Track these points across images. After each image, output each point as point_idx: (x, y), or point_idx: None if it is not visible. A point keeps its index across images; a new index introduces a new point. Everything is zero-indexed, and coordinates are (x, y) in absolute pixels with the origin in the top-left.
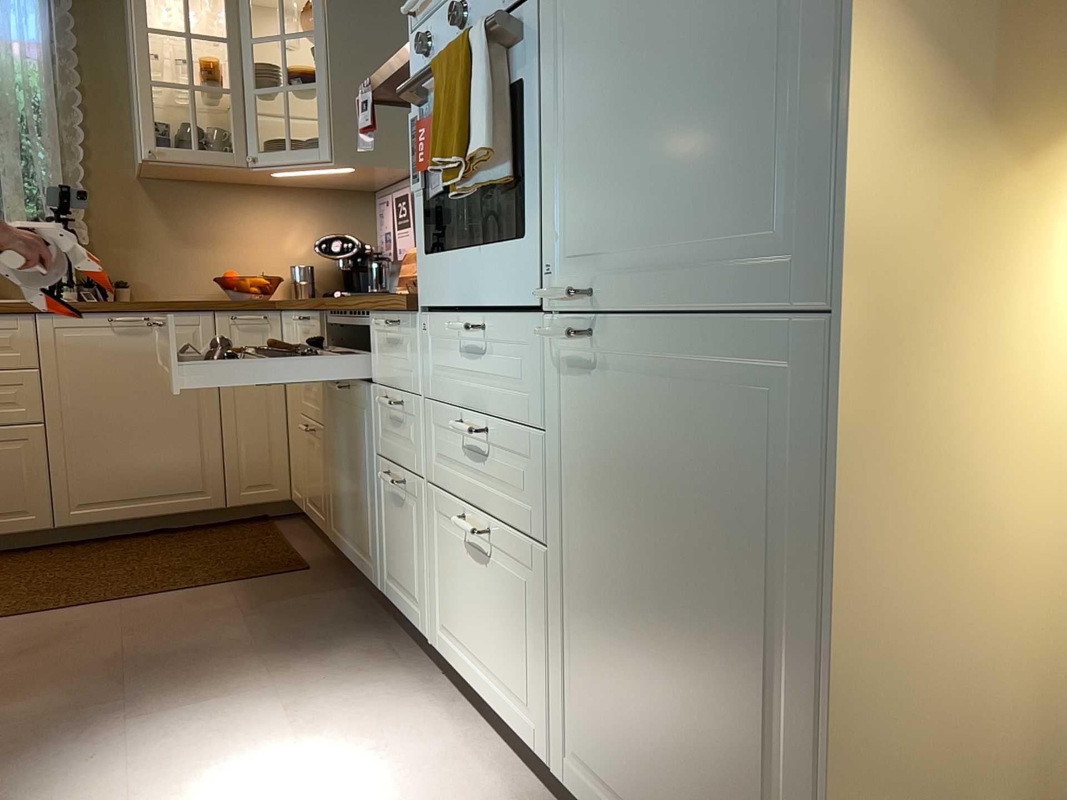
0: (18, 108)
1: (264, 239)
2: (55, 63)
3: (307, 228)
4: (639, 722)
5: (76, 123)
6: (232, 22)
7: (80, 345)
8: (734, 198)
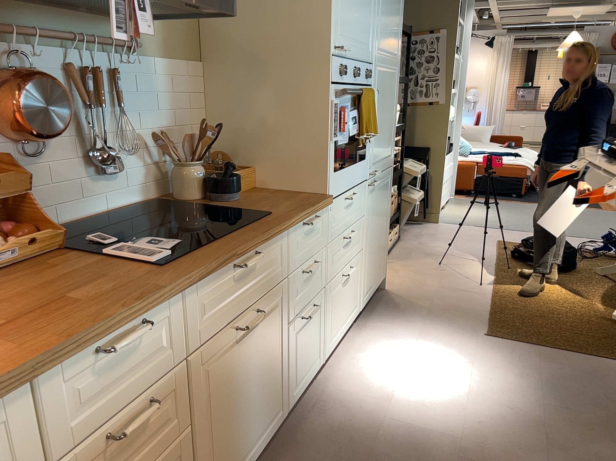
0: None
1: None
2: None
3: None
4: (374, 262)
5: None
6: None
7: None
8: (388, 148)
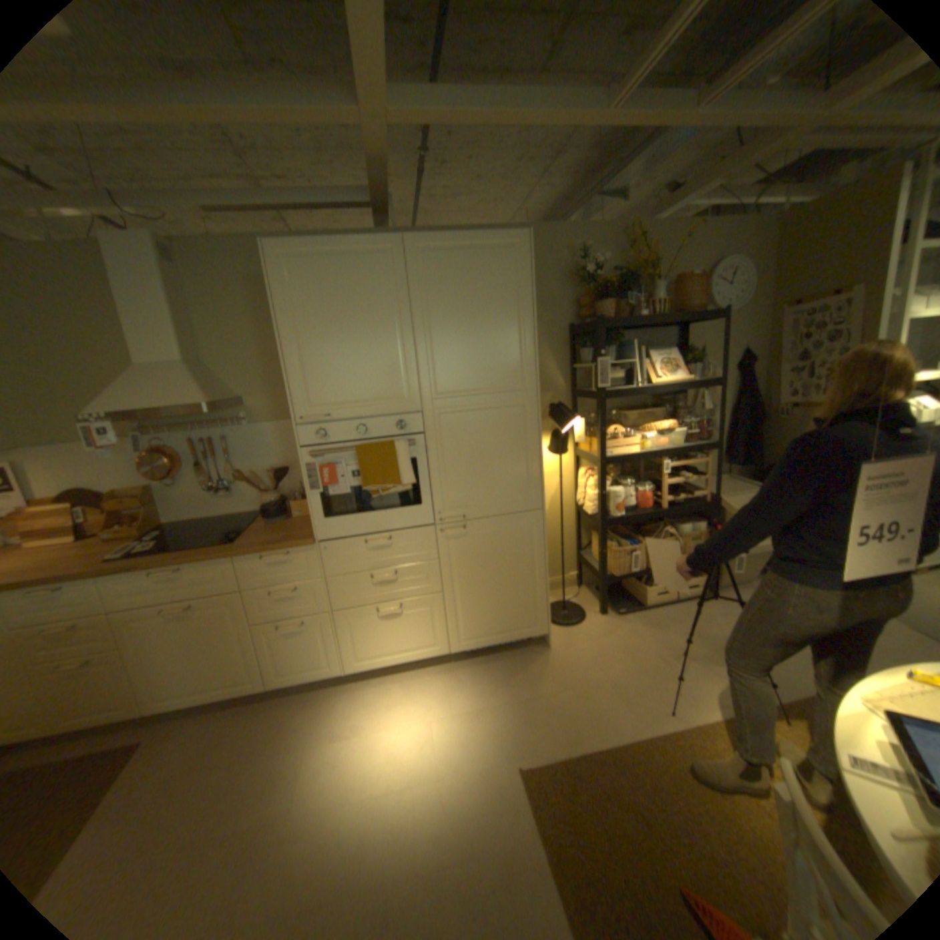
0: None
1: None
2: None
3: None
4: (487, 612)
5: None
6: None
7: None
8: (510, 491)
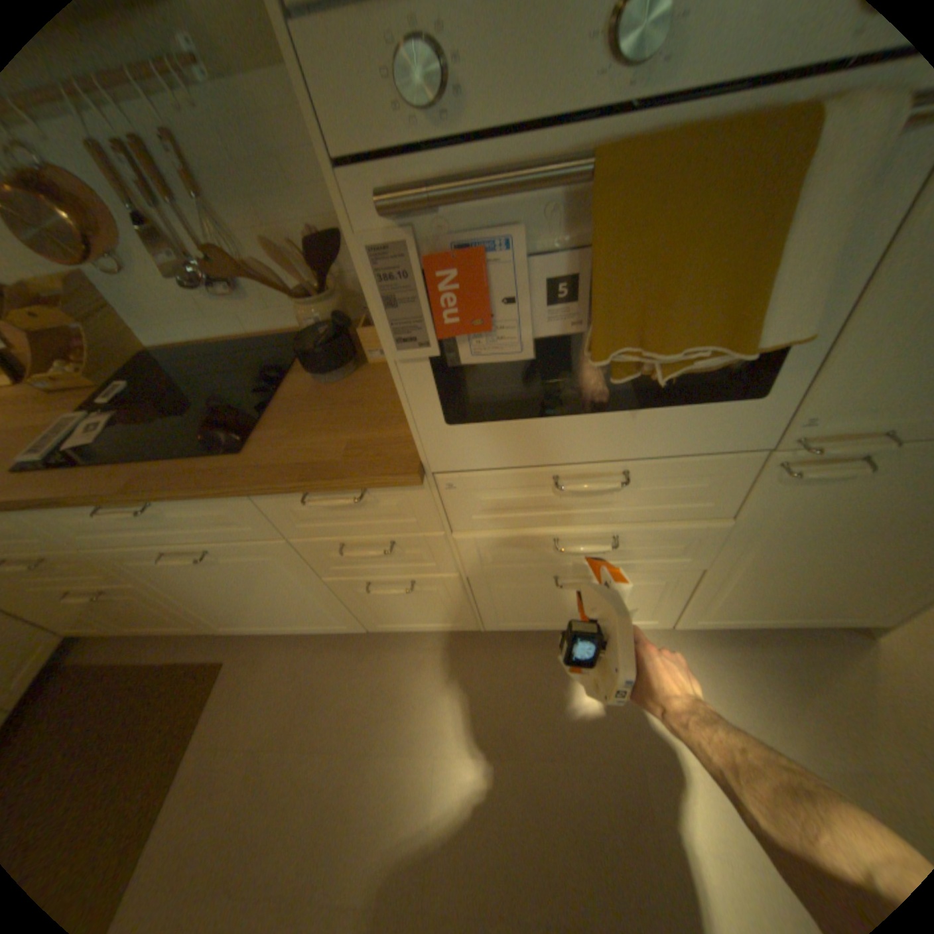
0: None
1: None
2: None
3: None
4: (793, 596)
5: None
6: None
7: None
8: None
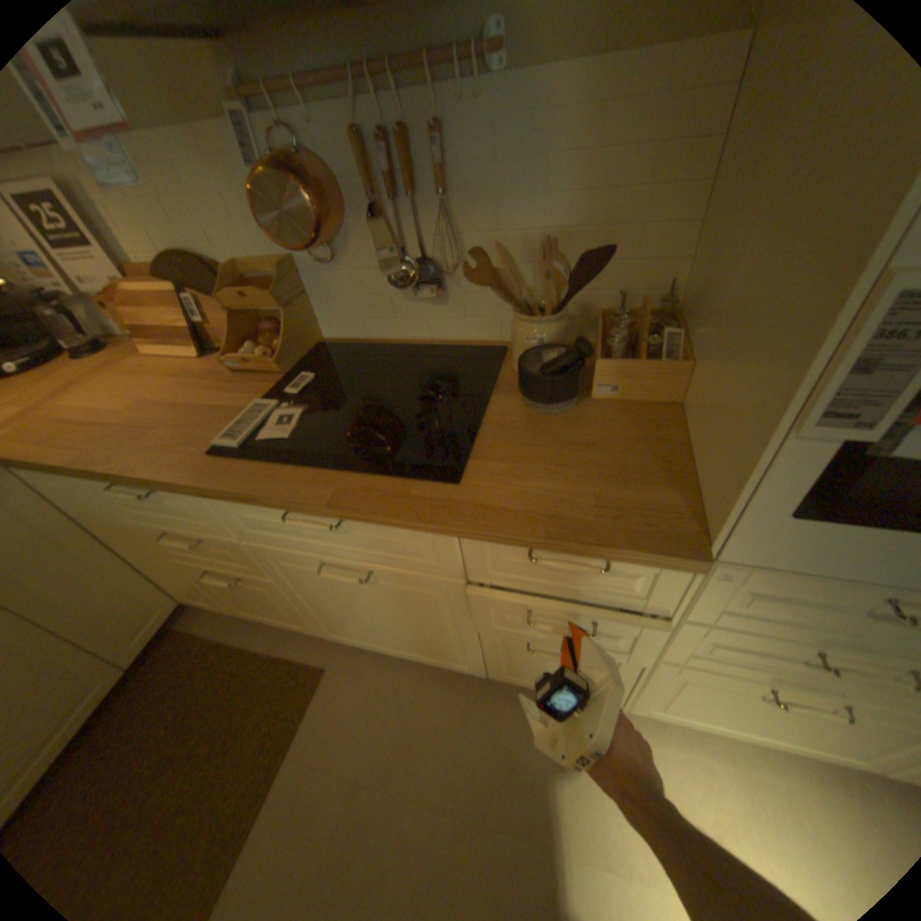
0: None
1: None
2: None
3: None
4: None
5: None
6: None
7: None
8: None
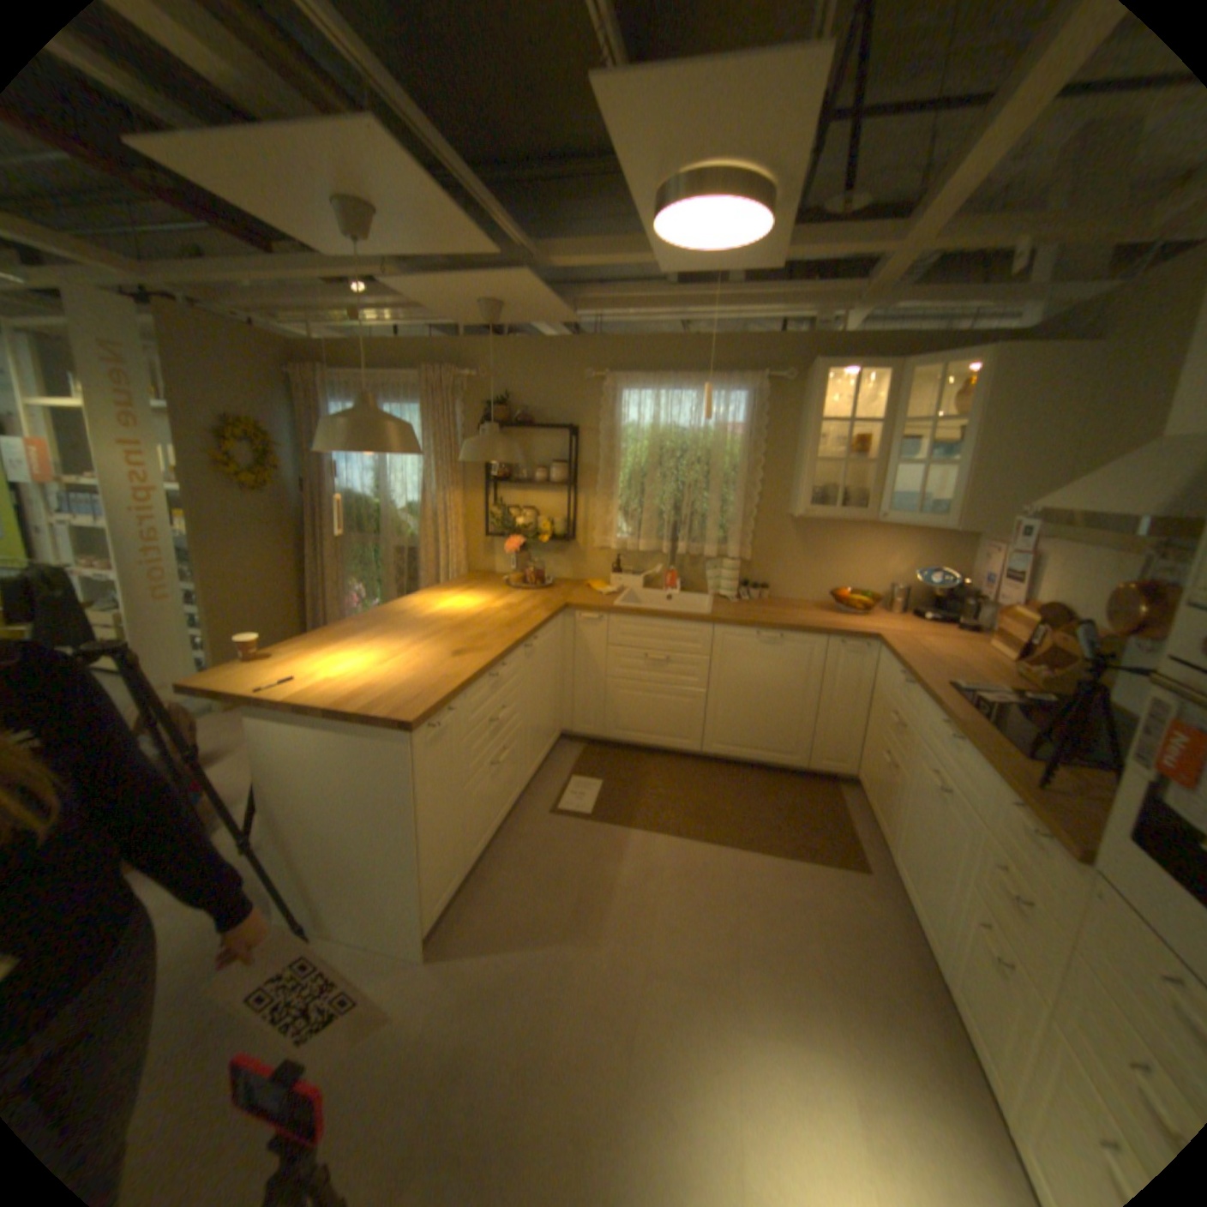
0: (724, 470)
1: (872, 560)
2: (751, 436)
3: (911, 555)
4: None
5: (757, 479)
6: (888, 401)
7: (736, 647)
8: None
